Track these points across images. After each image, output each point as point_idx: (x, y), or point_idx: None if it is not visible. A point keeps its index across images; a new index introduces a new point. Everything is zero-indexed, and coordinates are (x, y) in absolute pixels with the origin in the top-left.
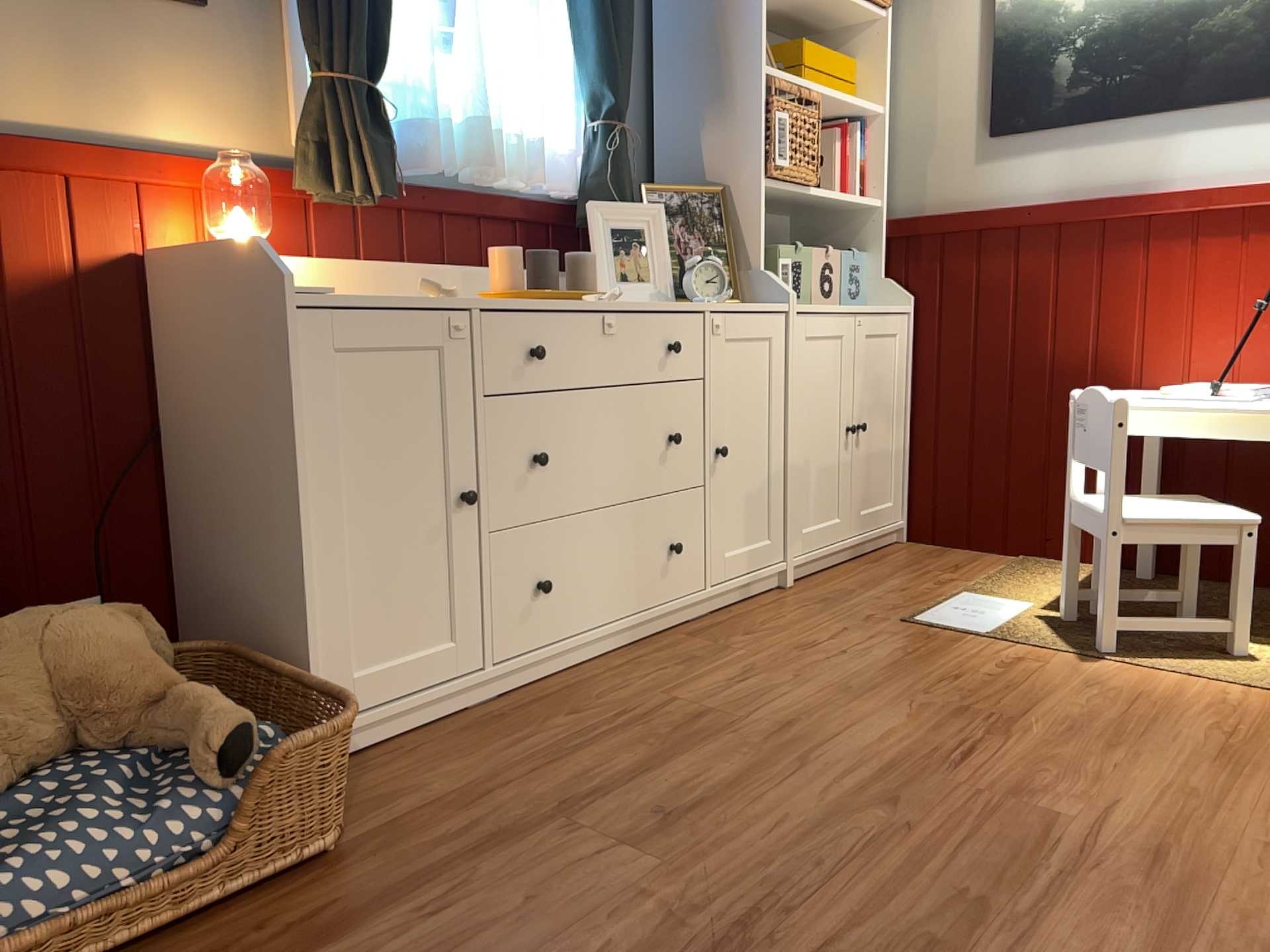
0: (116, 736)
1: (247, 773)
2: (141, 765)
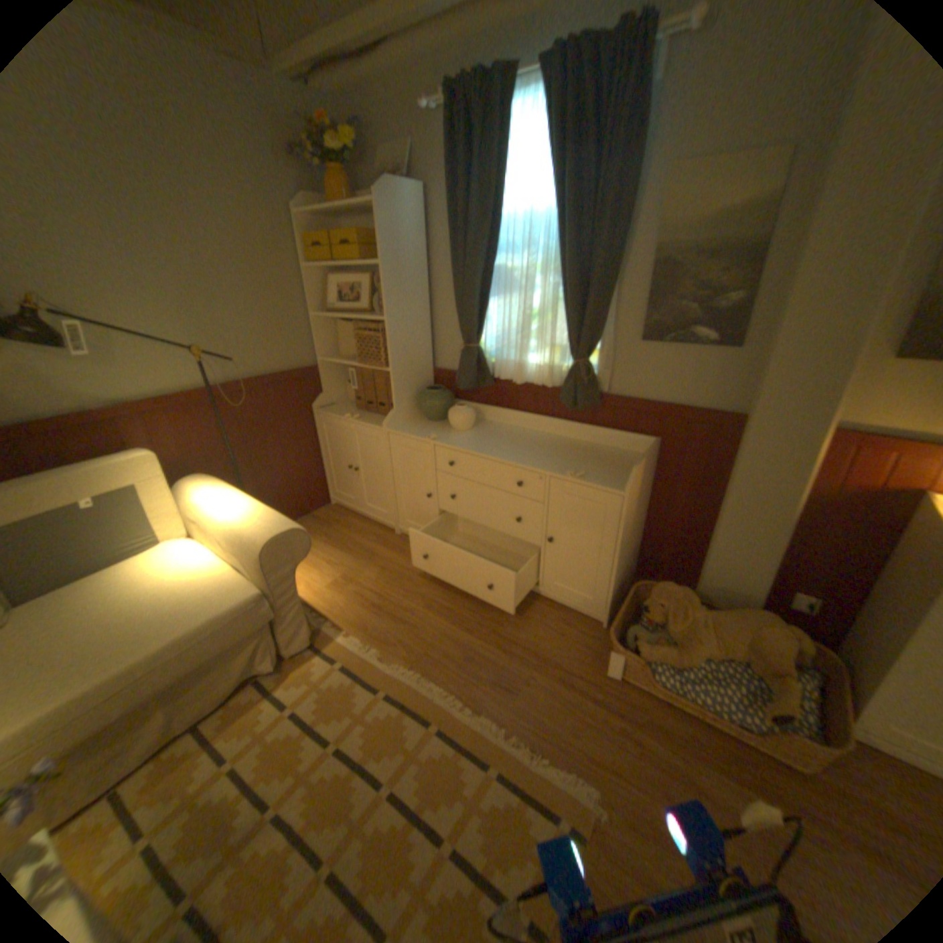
0: (761, 674)
1: (787, 727)
2: (759, 691)
